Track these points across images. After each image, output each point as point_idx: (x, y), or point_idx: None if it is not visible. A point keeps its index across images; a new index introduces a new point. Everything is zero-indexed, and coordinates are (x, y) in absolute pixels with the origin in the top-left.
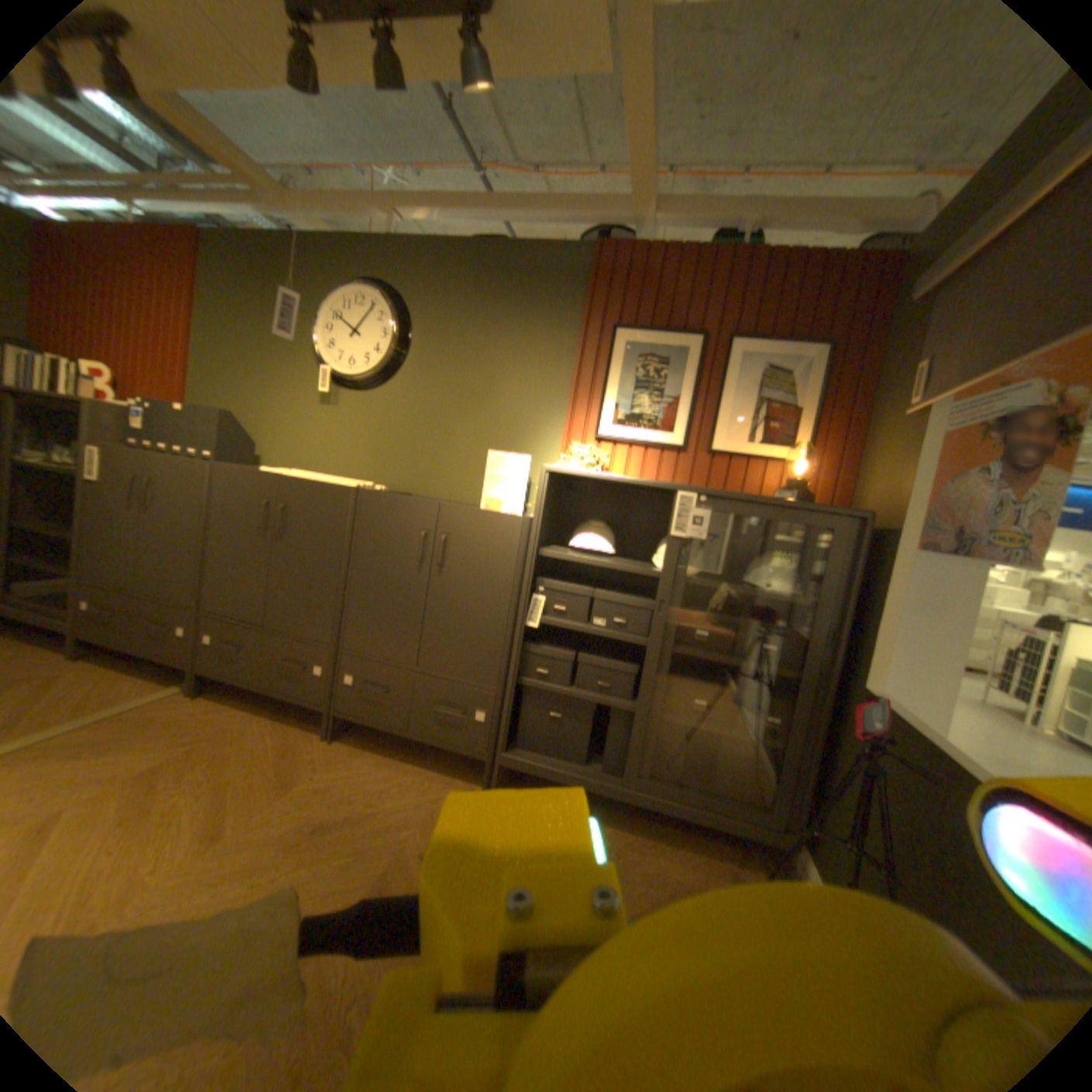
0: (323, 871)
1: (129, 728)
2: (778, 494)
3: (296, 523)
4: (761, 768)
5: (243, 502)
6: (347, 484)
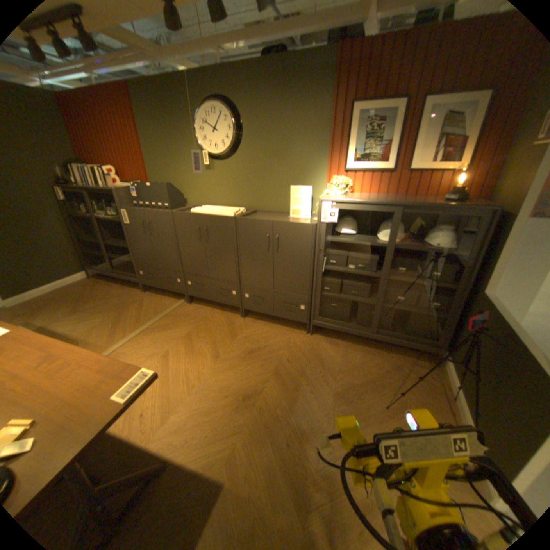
0: (255, 368)
1: (174, 319)
2: (446, 198)
3: (212, 236)
4: (429, 324)
5: (188, 228)
6: (230, 216)
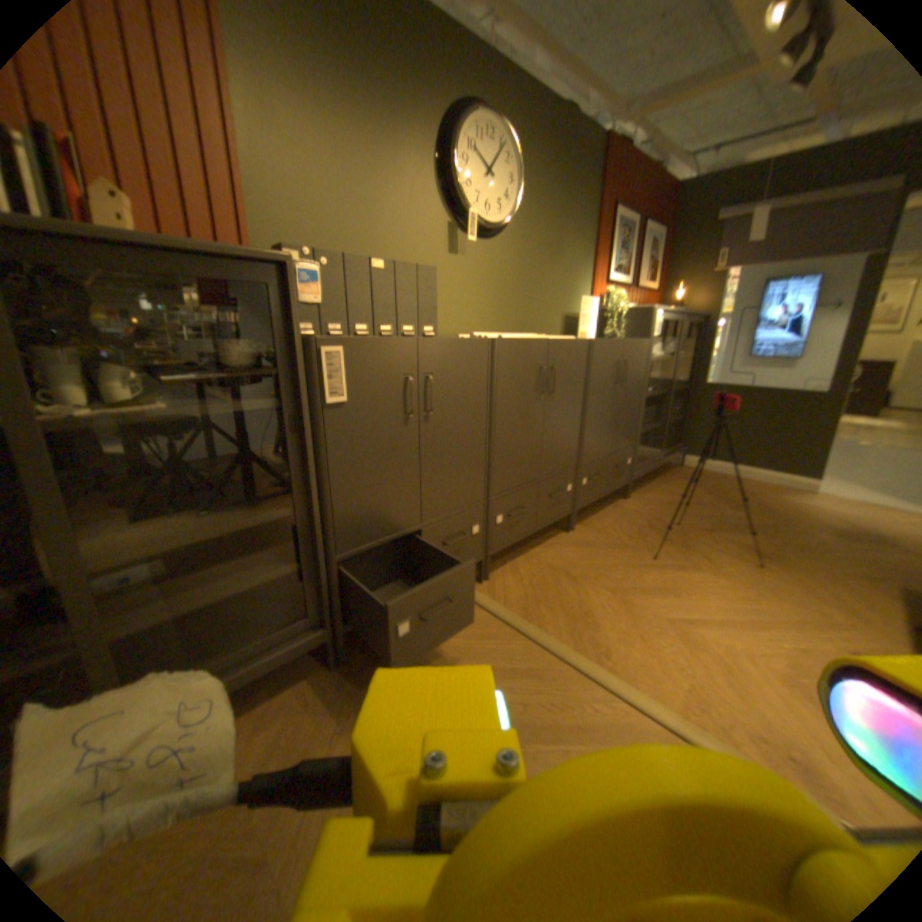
0: (702, 541)
1: (546, 606)
2: (678, 309)
3: (558, 382)
4: (670, 431)
5: (521, 375)
6: (579, 339)
